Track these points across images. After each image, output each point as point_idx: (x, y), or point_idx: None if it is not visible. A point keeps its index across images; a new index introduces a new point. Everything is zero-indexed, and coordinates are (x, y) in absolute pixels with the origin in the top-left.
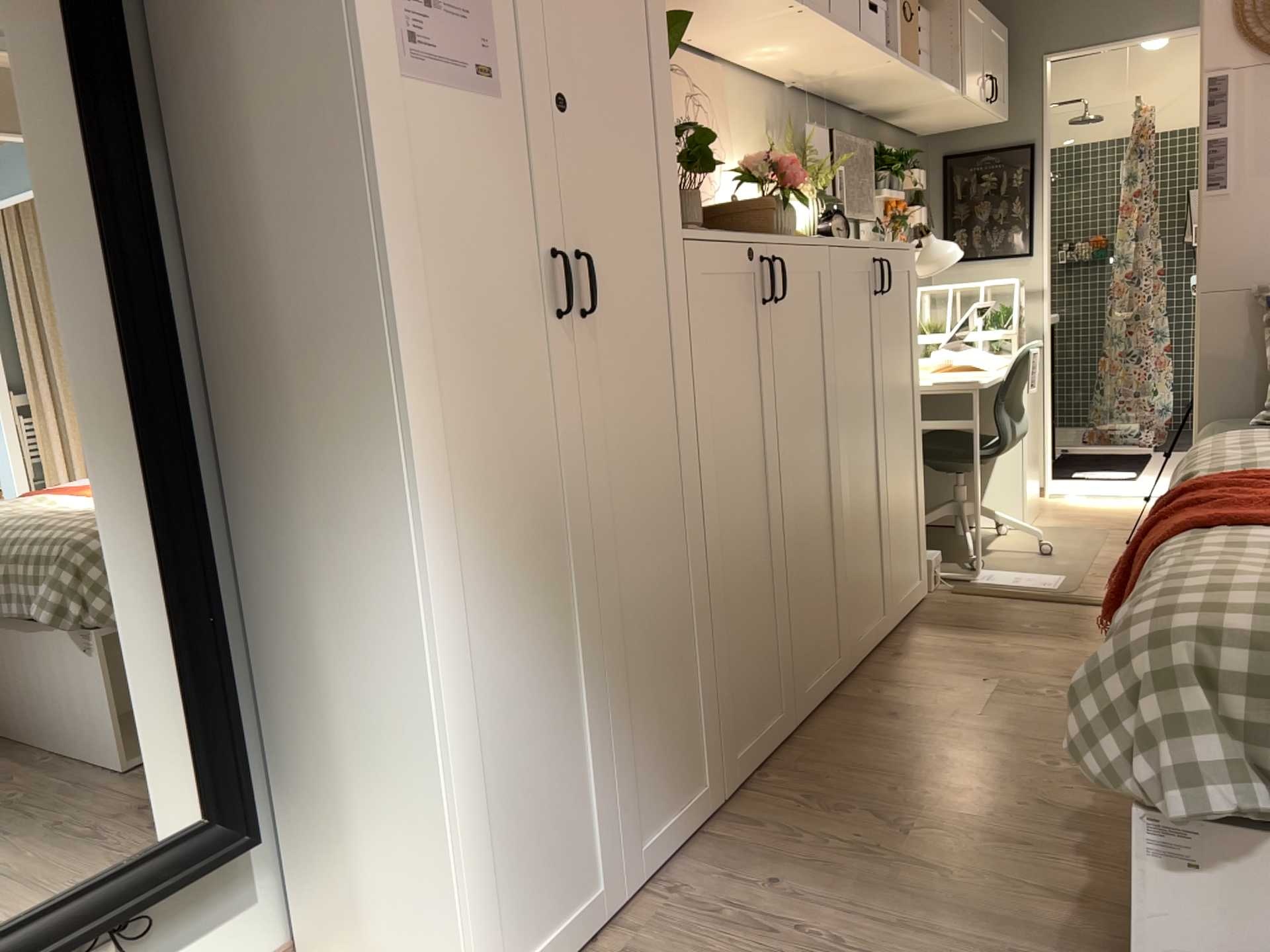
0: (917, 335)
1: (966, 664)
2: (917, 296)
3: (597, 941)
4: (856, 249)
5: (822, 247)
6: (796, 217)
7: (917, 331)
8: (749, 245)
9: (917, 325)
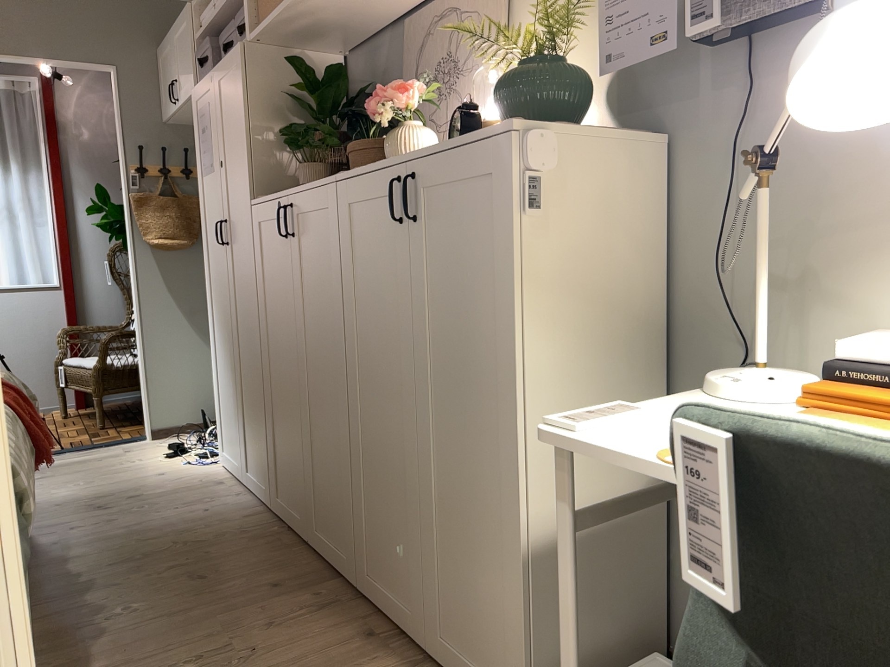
0: (513, 291)
1: (296, 663)
2: (515, 219)
3: (238, 480)
4: (367, 175)
5: (327, 186)
6: (397, 143)
7: (512, 283)
8: (276, 200)
9: (512, 273)
